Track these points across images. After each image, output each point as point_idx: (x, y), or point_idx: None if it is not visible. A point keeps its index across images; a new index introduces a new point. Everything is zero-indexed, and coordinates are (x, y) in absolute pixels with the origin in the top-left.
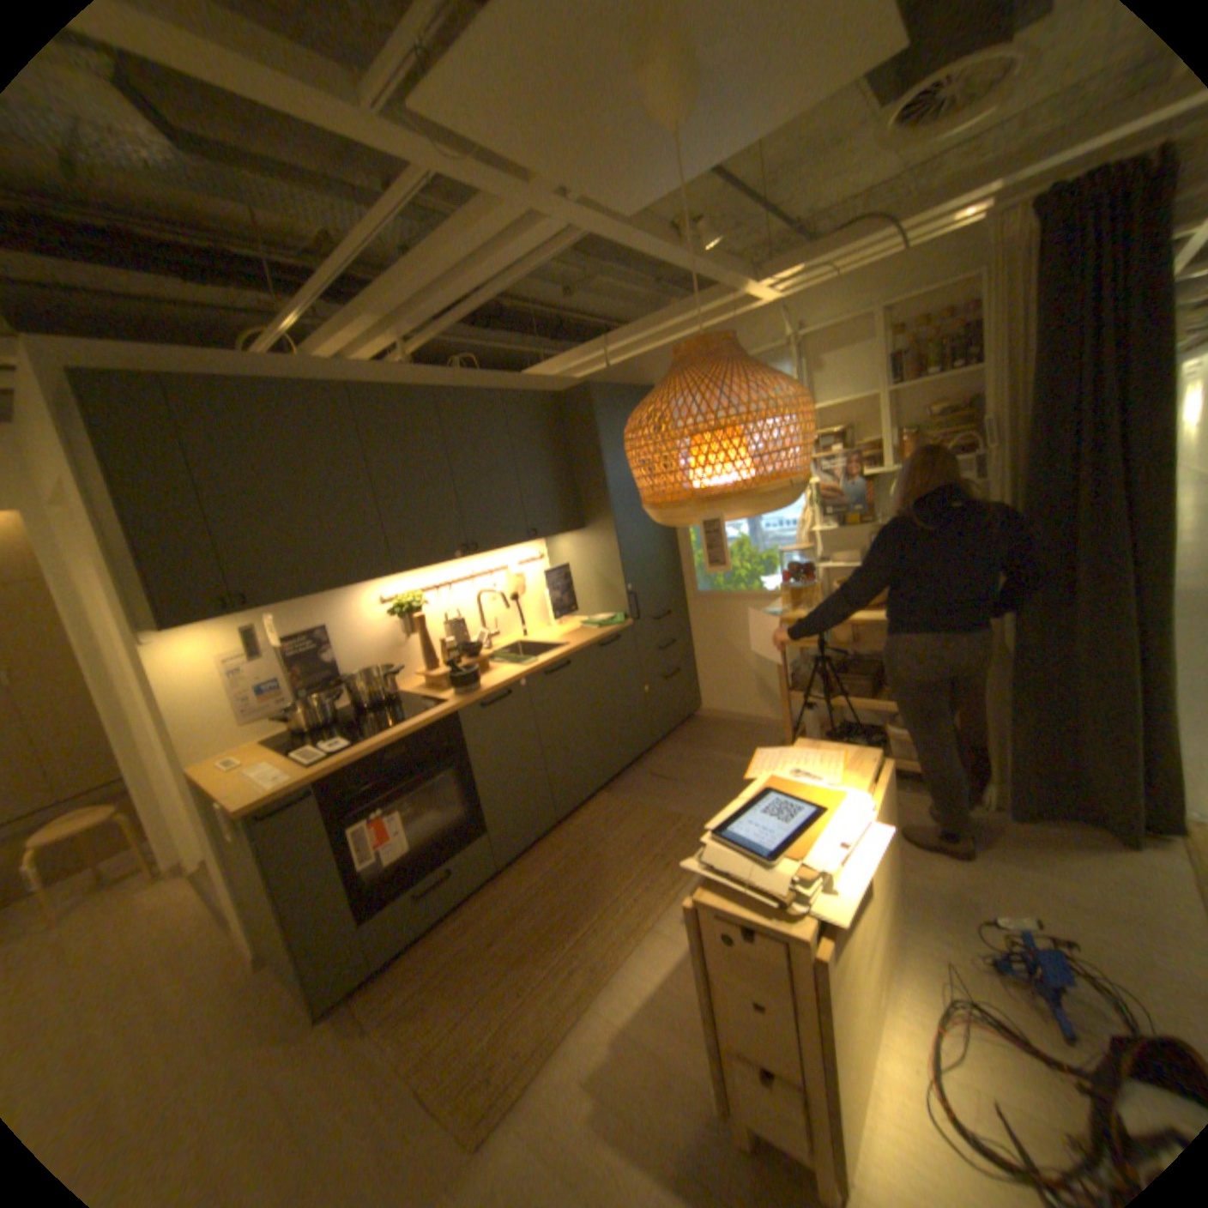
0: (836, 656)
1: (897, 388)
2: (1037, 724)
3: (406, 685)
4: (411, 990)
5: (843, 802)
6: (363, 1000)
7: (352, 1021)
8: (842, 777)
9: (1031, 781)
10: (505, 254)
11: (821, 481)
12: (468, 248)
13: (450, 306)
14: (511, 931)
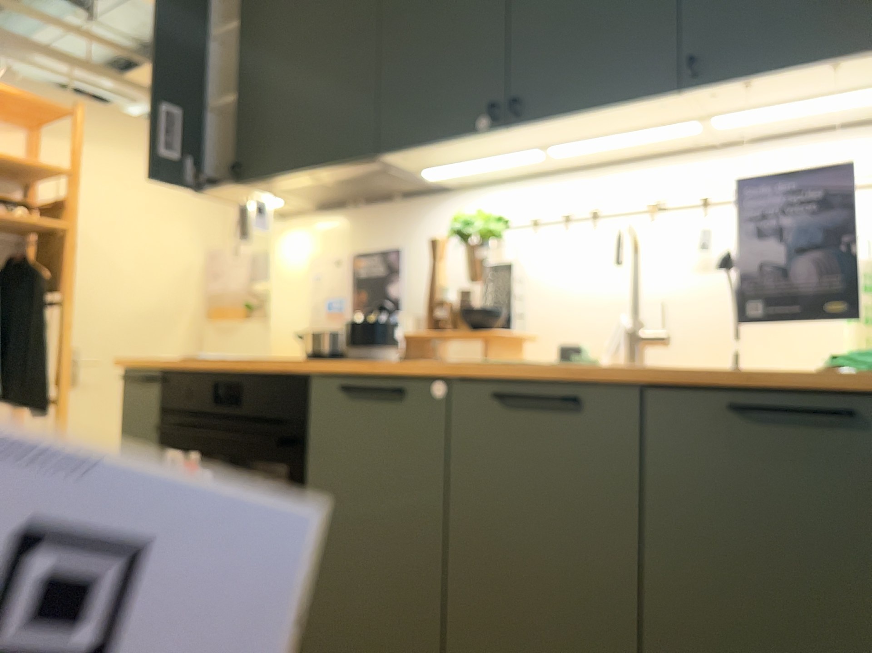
0: None
1: None
2: None
3: None
4: None
5: None
6: None
7: None
8: None
9: None
10: None
11: None
12: None
13: None
14: None
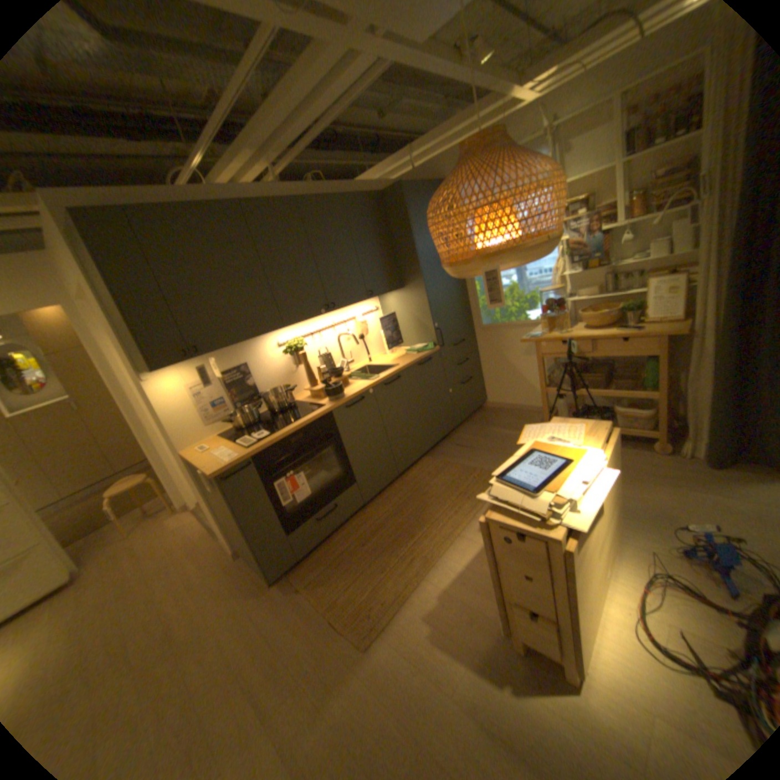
0: (579, 362)
1: (629, 159)
2: (725, 399)
3: (299, 397)
4: (320, 570)
5: (584, 455)
6: (294, 575)
7: (289, 586)
8: (583, 440)
9: (718, 438)
10: (334, 88)
11: (570, 238)
12: (307, 87)
13: (300, 135)
14: (375, 537)
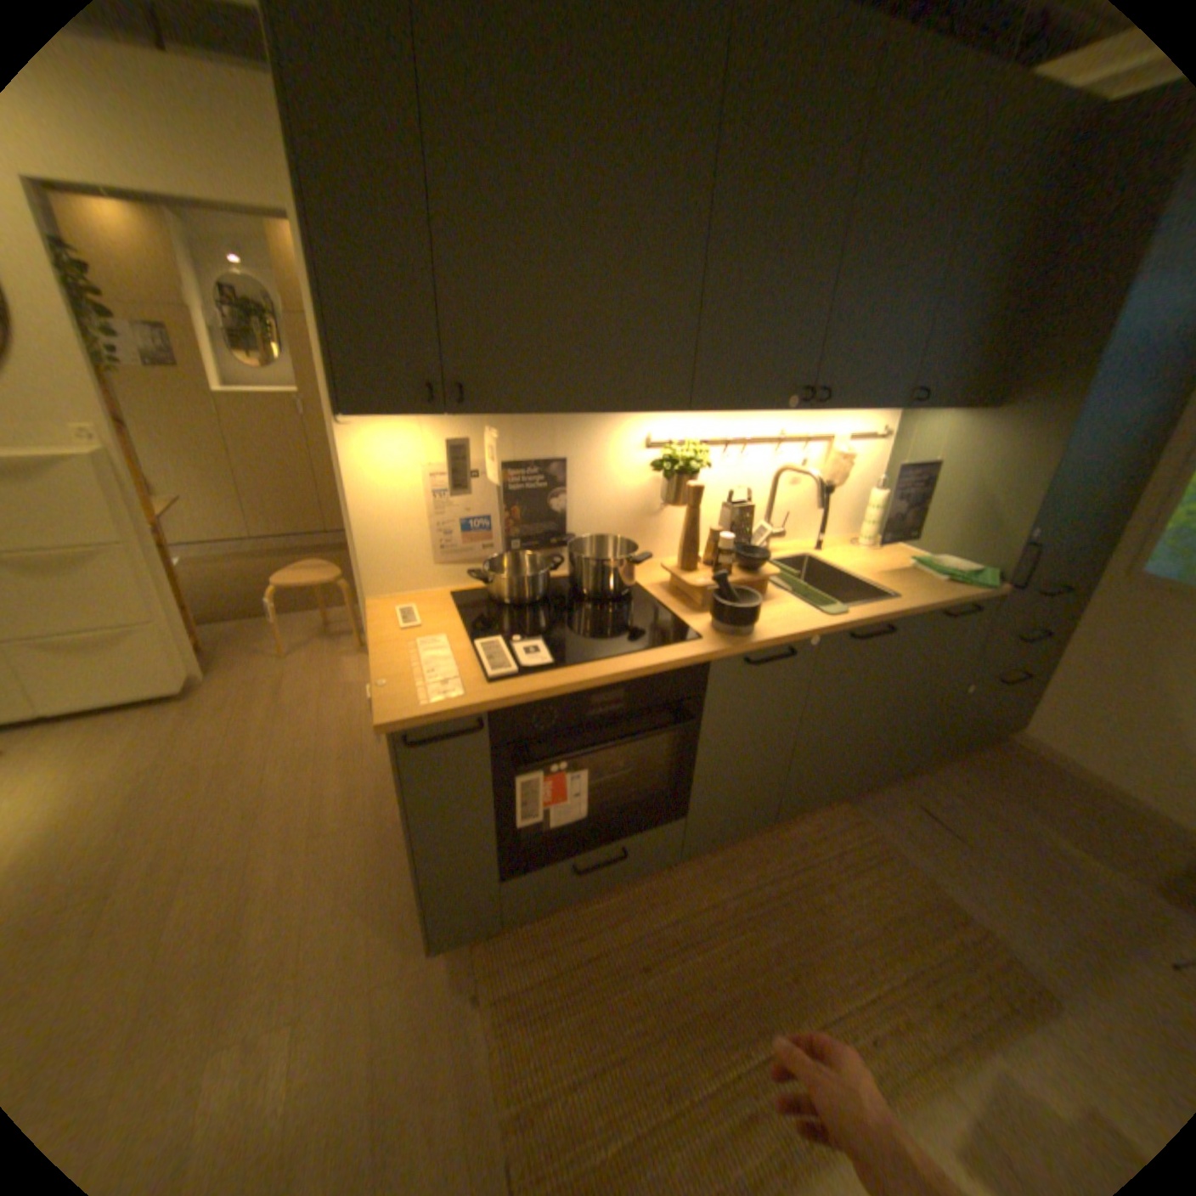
0: None
1: None
2: None
3: (643, 571)
4: (542, 973)
5: None
6: (488, 946)
7: (470, 970)
8: None
9: None
10: None
11: None
12: None
13: None
14: (680, 965)
